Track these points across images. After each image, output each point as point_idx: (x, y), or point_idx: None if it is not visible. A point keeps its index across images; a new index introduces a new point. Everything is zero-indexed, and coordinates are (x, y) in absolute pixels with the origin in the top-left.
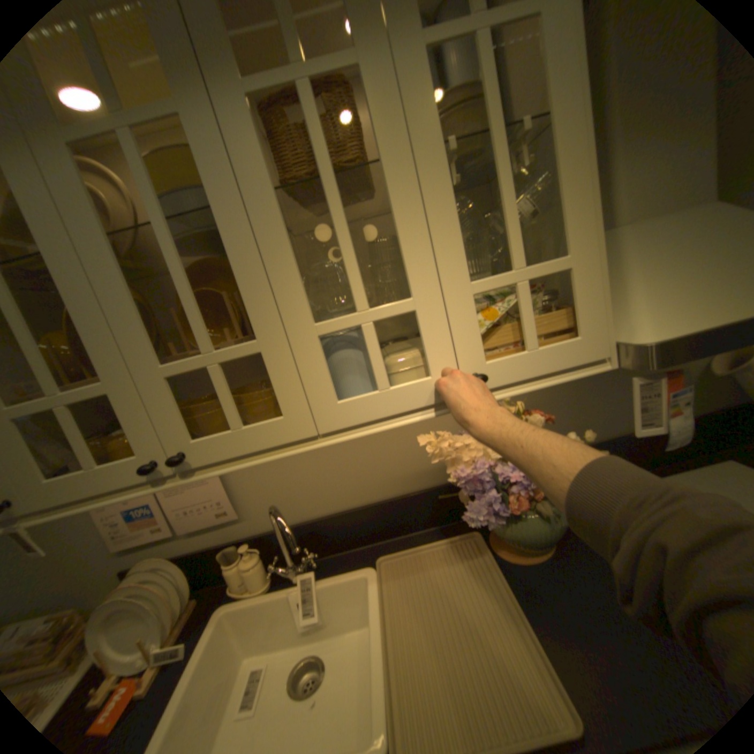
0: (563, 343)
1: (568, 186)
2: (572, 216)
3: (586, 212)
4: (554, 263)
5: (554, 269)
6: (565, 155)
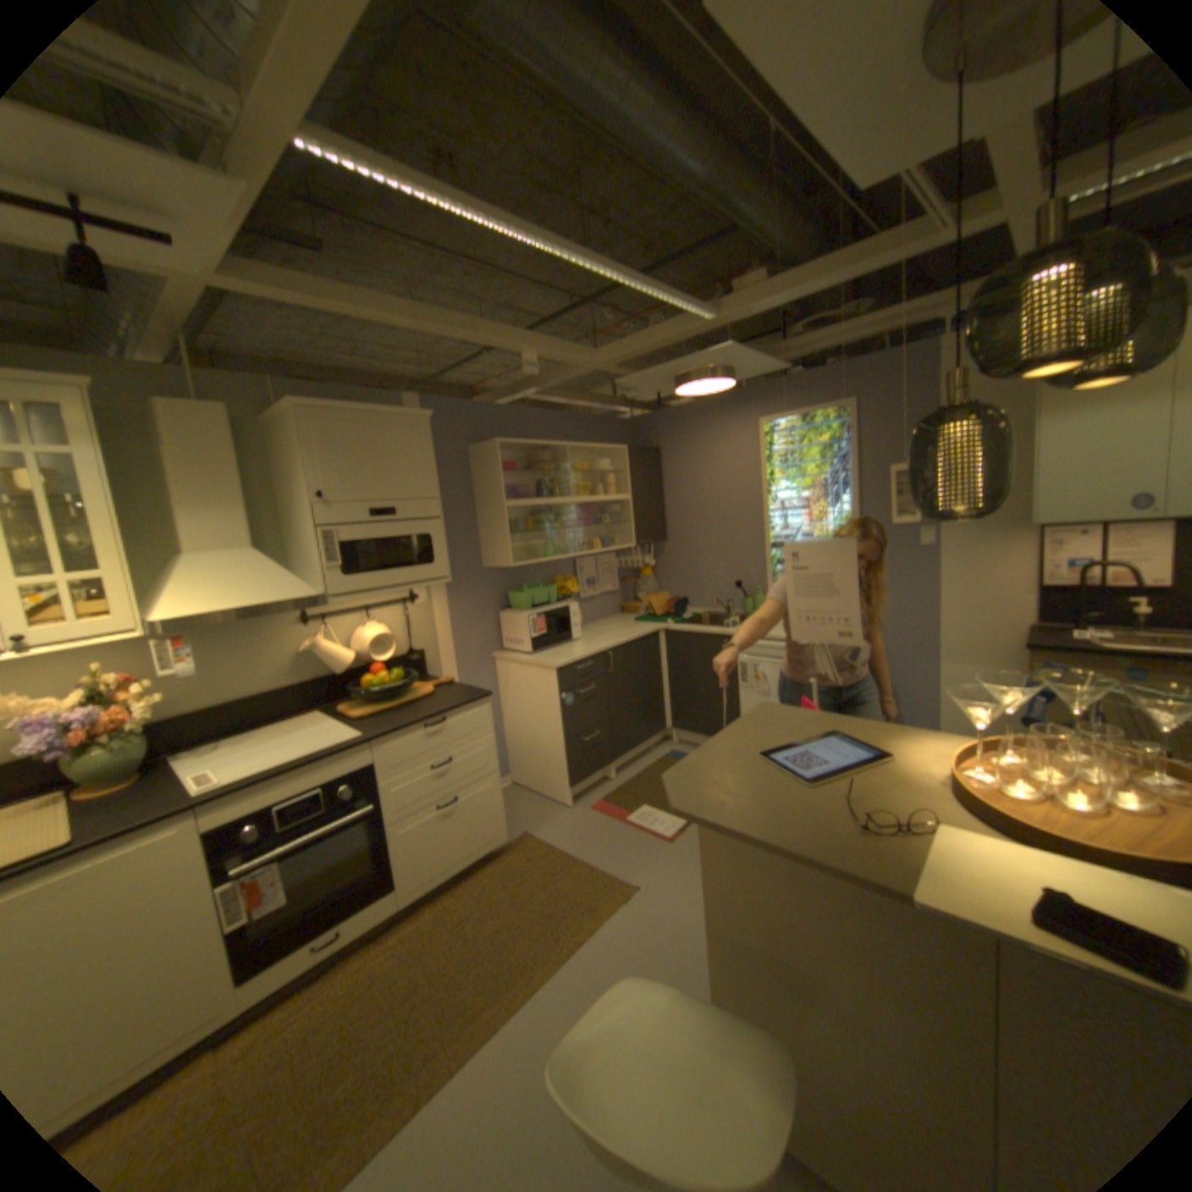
0: (98, 619)
1: (98, 535)
2: (101, 550)
3: (112, 549)
4: (88, 573)
5: (89, 576)
6: (94, 519)
